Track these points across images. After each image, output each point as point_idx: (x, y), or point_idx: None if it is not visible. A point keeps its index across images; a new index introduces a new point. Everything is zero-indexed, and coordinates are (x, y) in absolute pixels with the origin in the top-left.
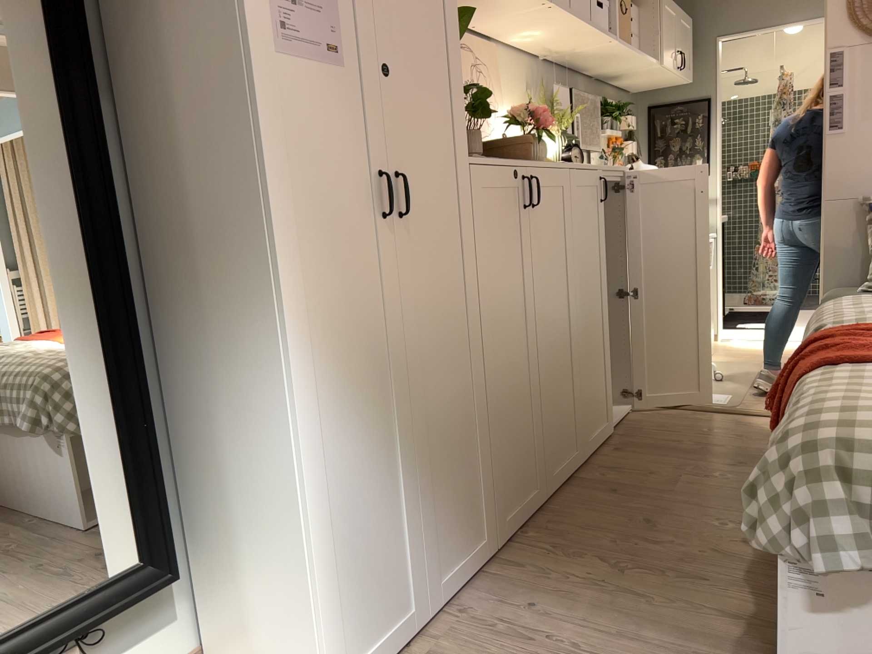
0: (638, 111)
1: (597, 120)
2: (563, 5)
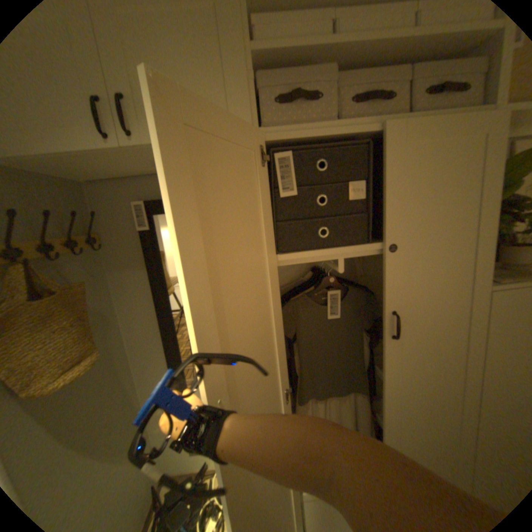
0: None
1: None
2: None
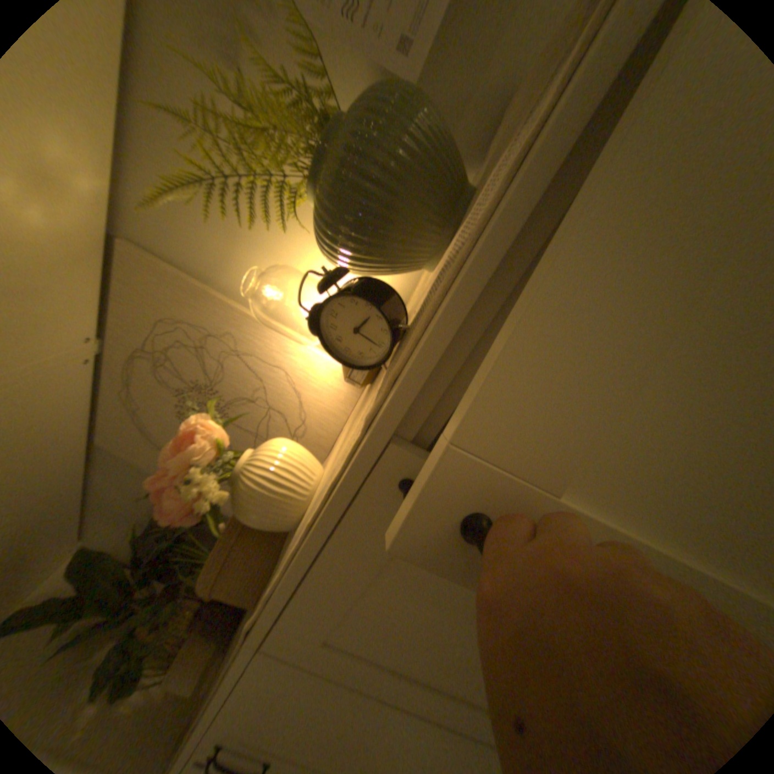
0: None
1: None
2: None
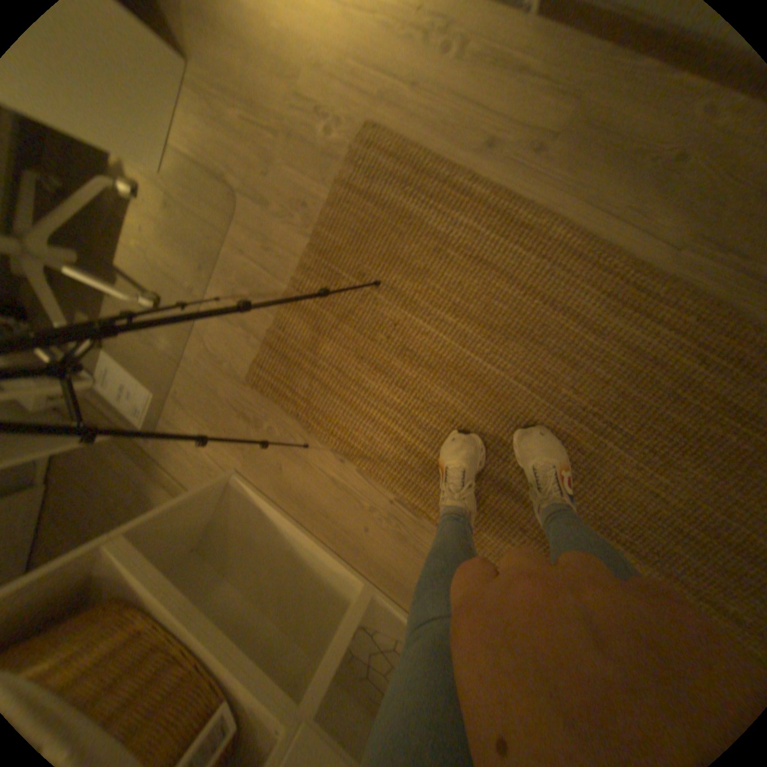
0: None
1: None
2: None
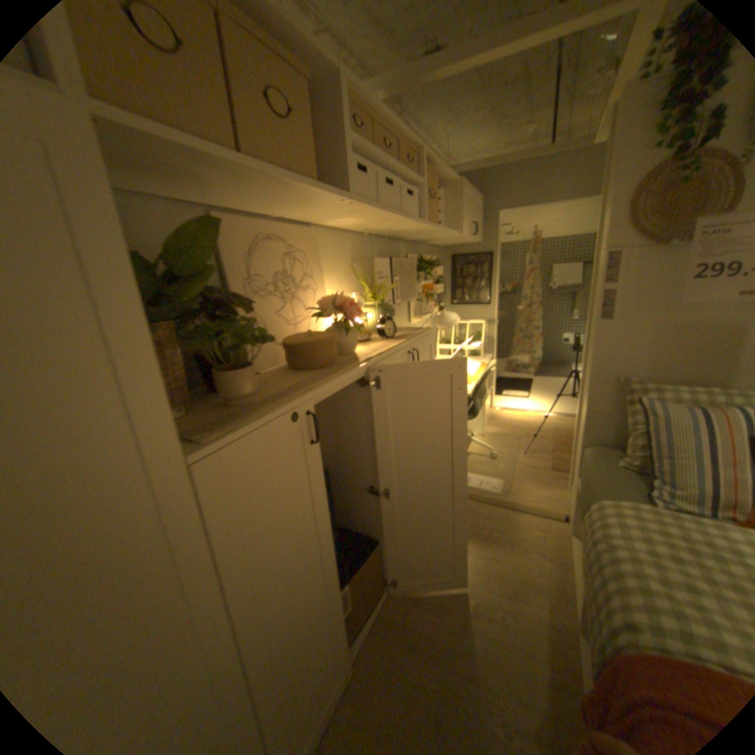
0: (445, 257)
1: (415, 274)
2: (367, 199)
